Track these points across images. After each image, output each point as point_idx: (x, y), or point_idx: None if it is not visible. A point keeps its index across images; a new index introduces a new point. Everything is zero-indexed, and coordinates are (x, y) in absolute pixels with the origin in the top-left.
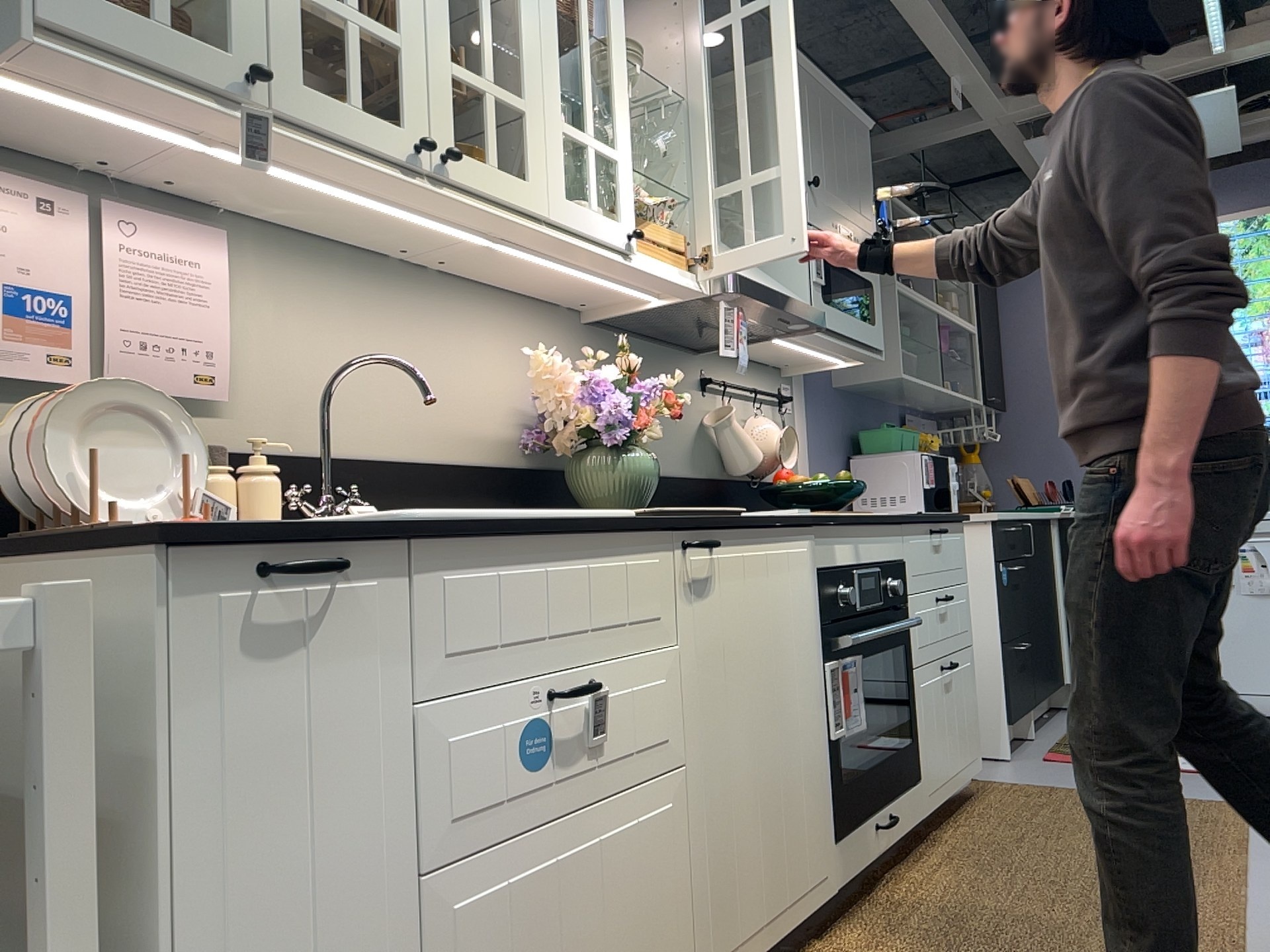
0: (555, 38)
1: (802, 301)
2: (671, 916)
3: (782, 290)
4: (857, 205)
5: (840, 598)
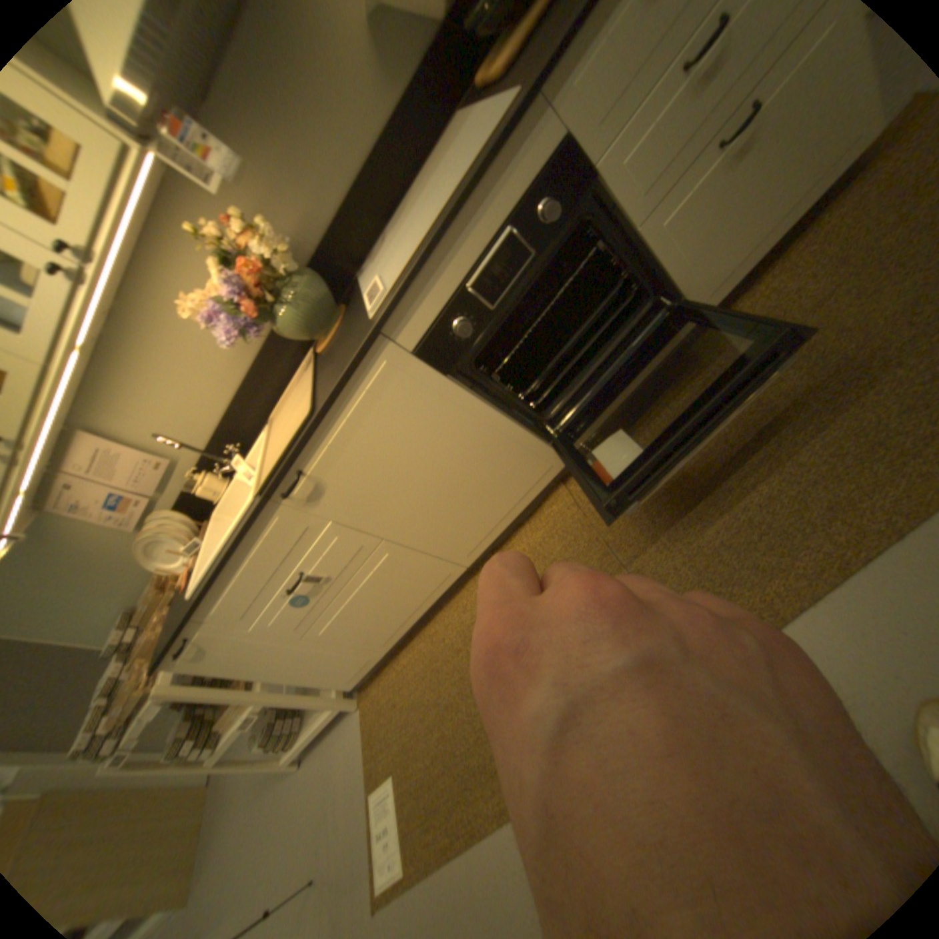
0: None
1: None
2: (423, 568)
3: None
4: None
5: (456, 337)
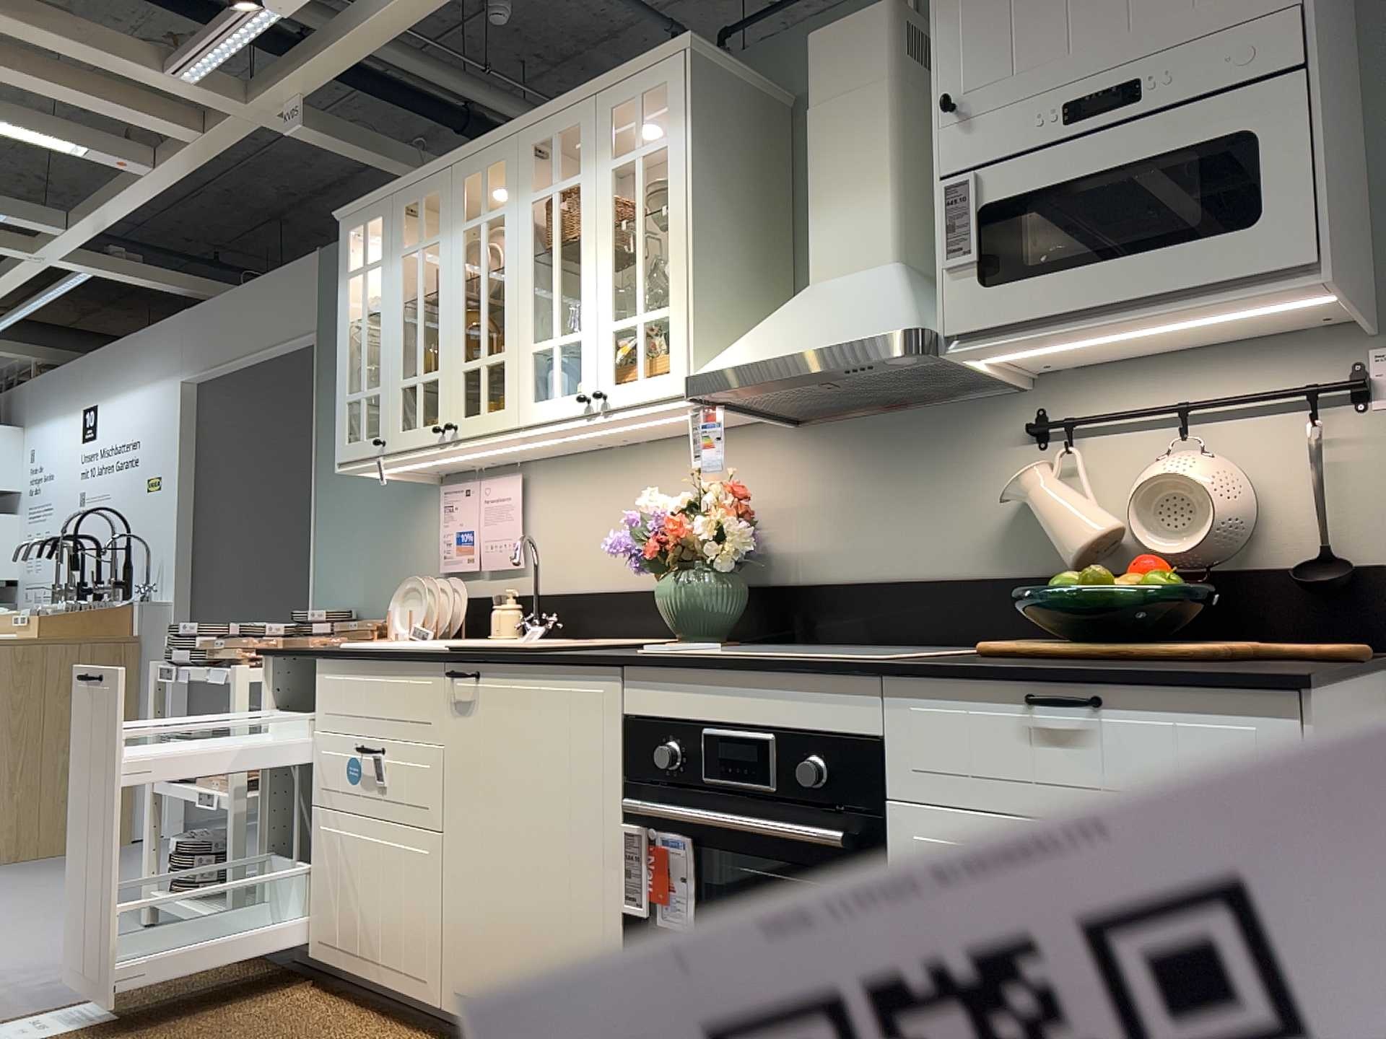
0: (528, 283)
1: (862, 332)
2: (422, 925)
3: (819, 337)
4: (1162, 5)
5: (658, 756)
